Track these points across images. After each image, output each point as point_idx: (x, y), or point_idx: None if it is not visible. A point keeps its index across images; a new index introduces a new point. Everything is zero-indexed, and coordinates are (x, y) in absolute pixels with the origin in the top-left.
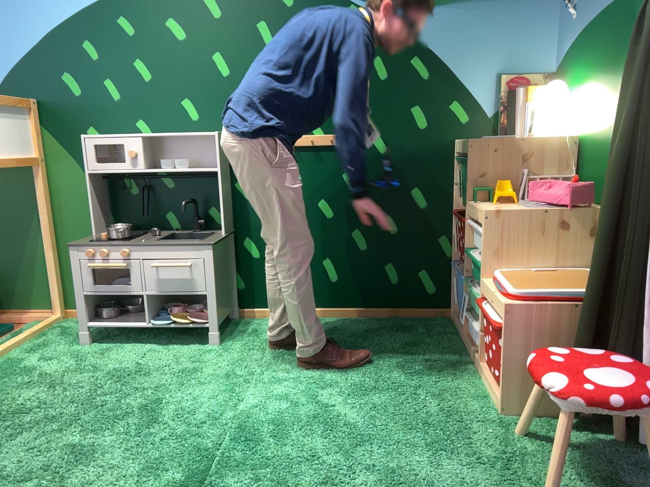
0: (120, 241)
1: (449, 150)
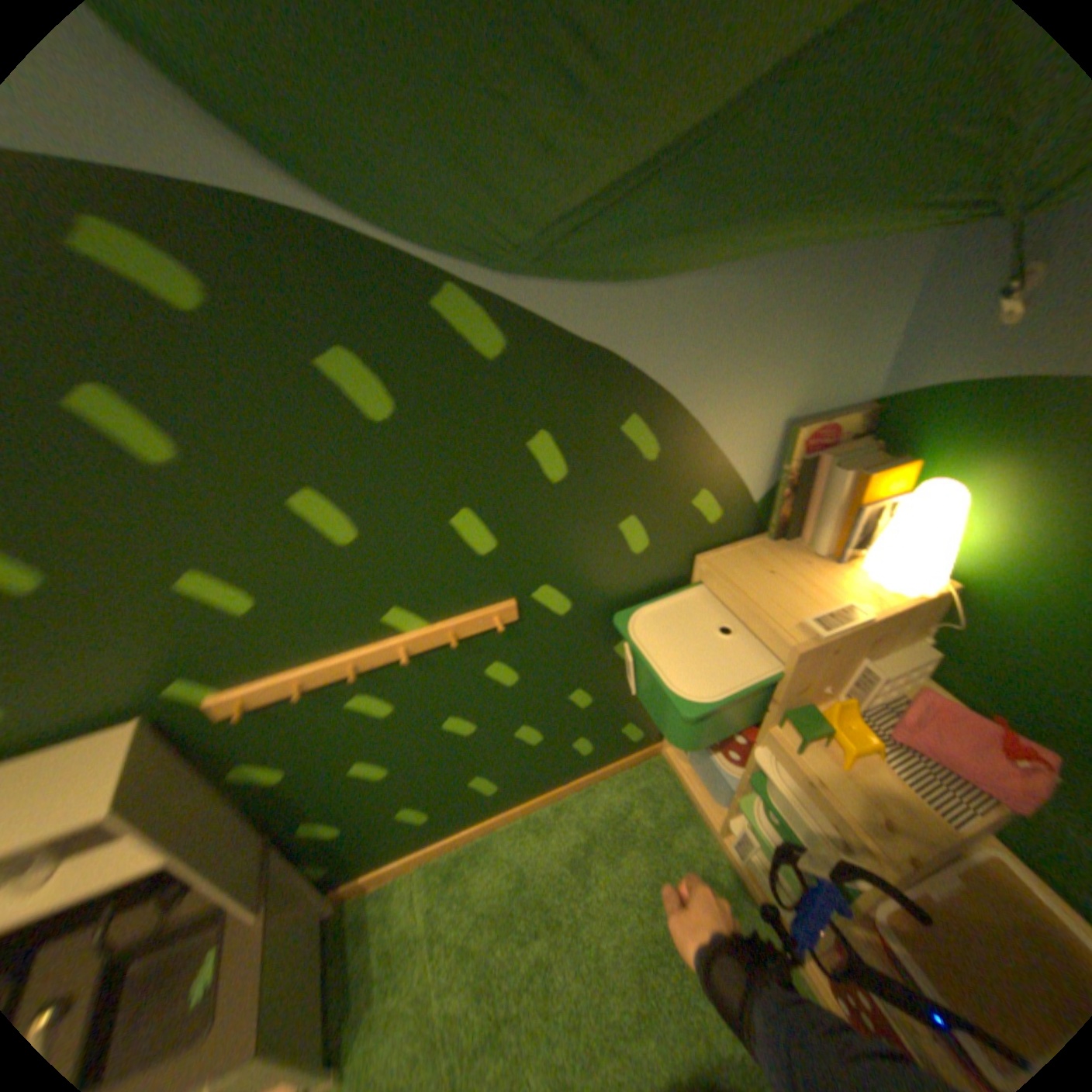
0: None
1: (686, 573)
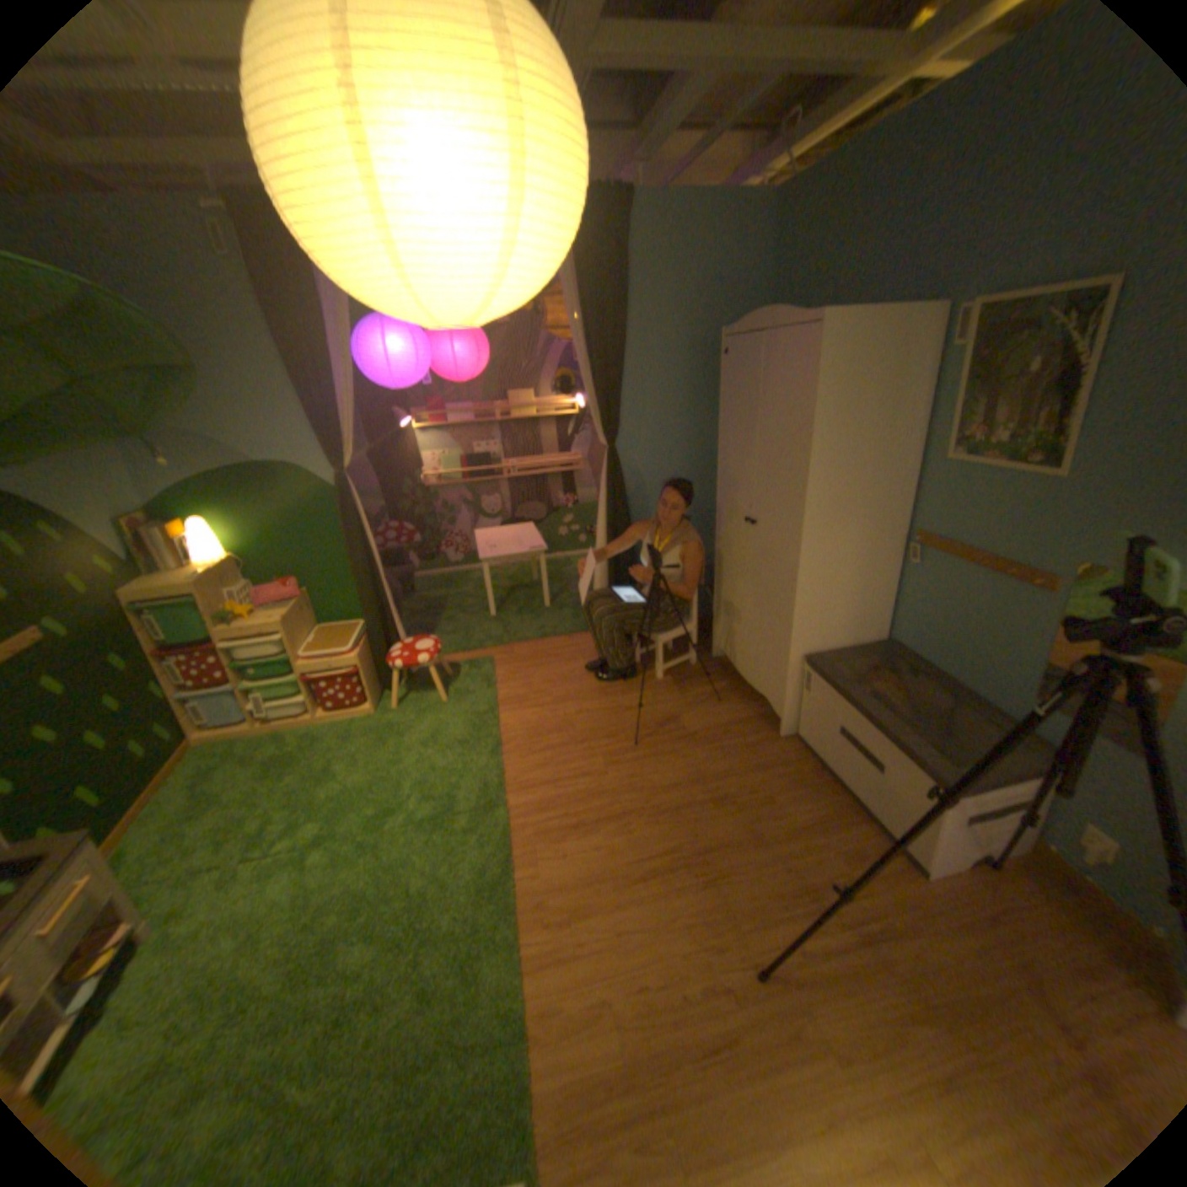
0: None
1: (114, 604)
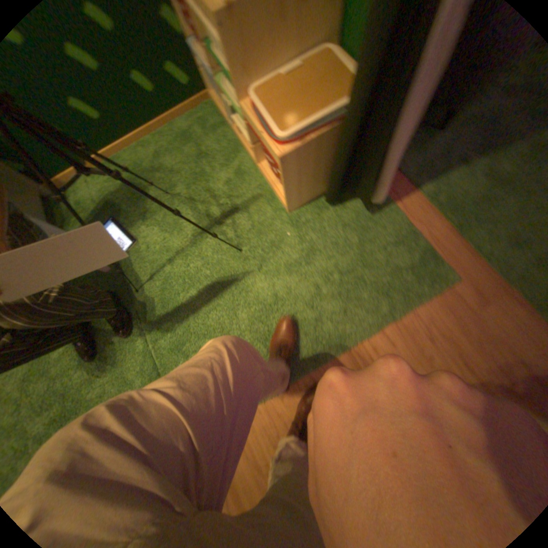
0: None
1: None
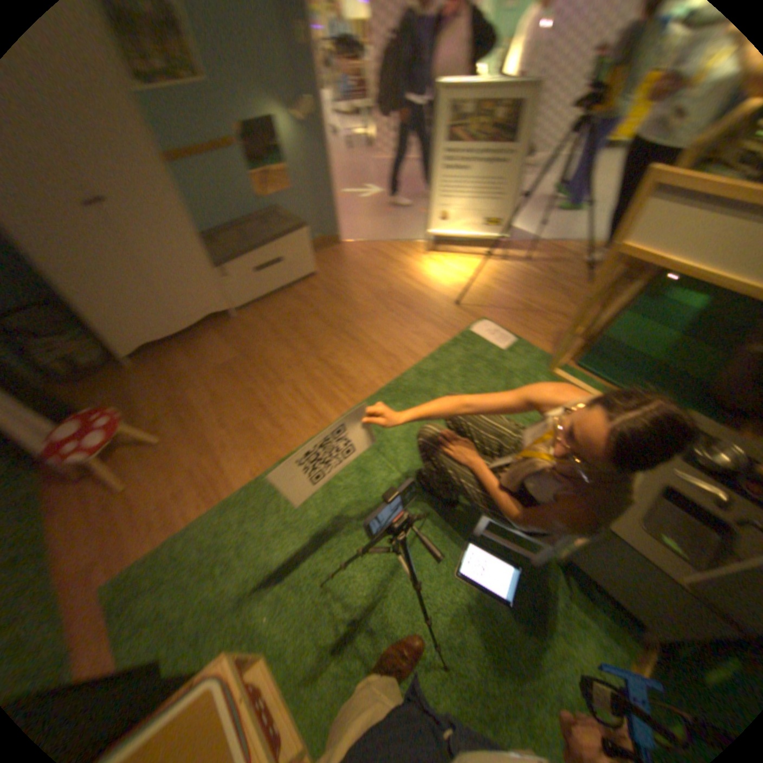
0: (689, 460)
1: None
